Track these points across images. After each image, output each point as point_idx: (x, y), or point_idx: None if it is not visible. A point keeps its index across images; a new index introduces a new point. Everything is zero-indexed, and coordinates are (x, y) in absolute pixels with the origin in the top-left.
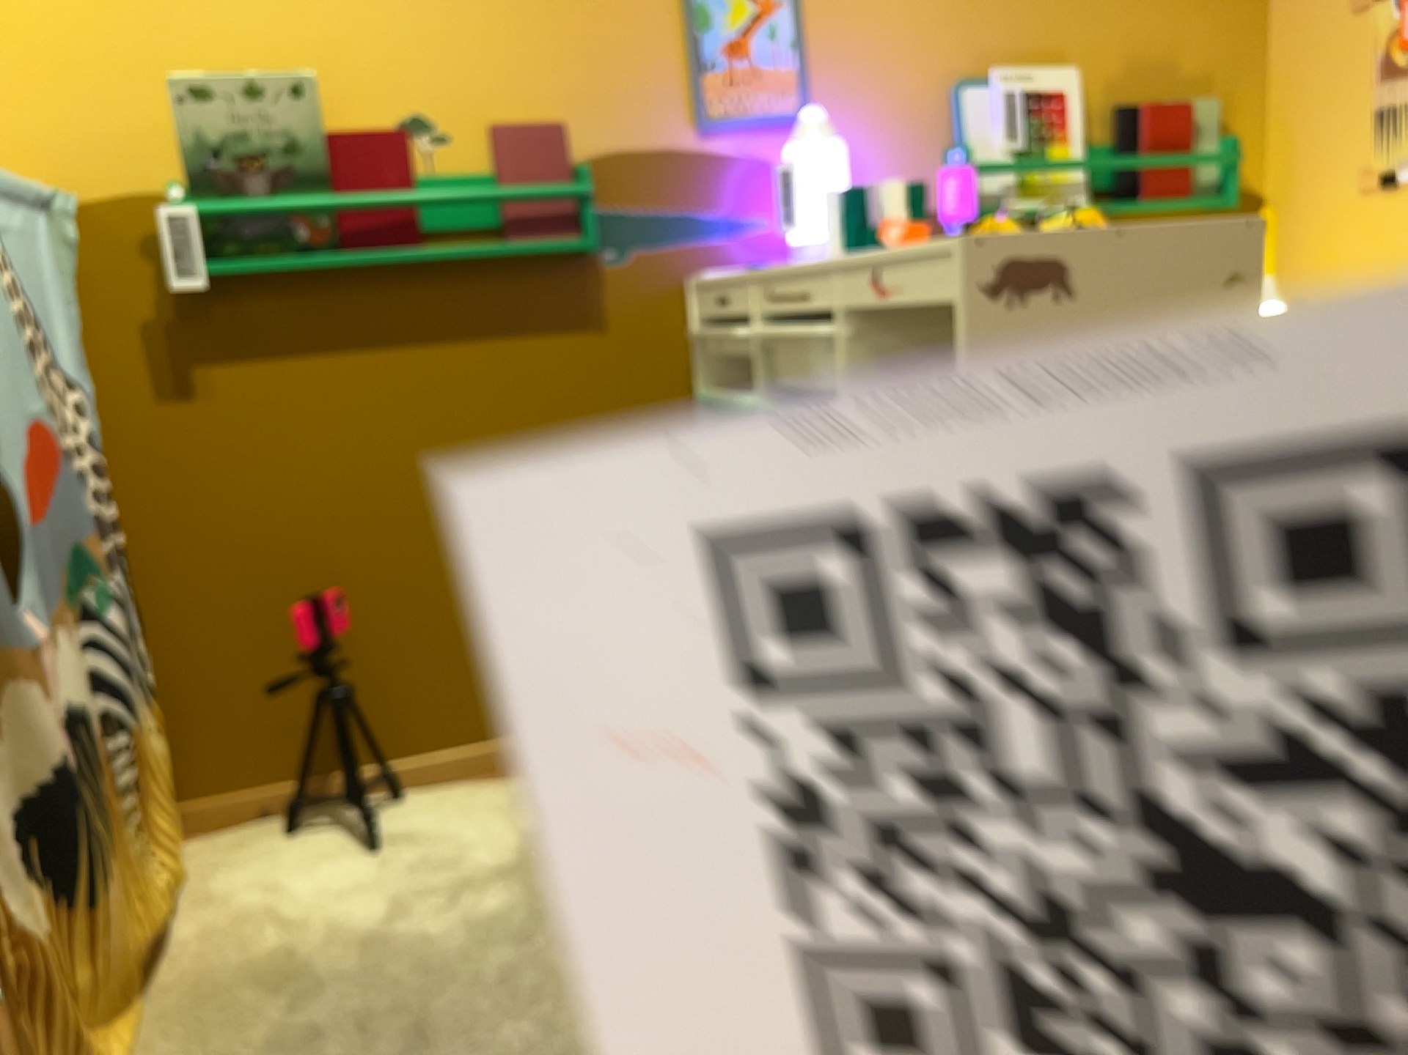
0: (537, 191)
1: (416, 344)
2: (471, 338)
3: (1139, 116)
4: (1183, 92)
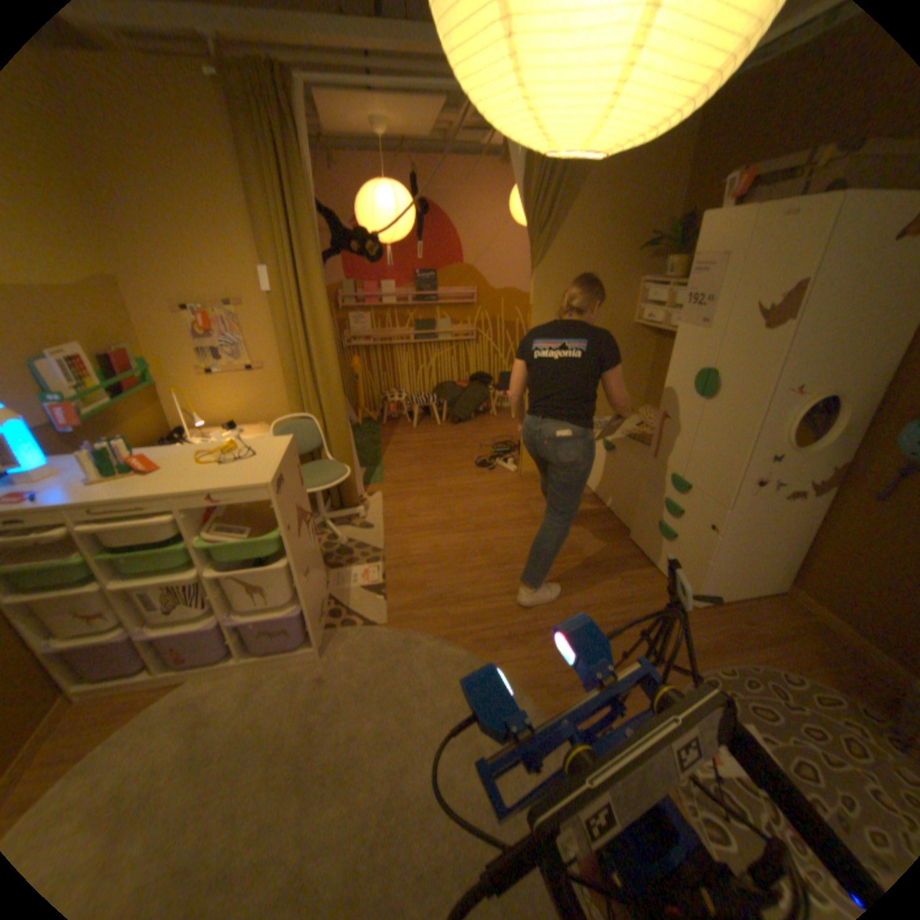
0: None
1: None
2: None
3: (109, 358)
4: (113, 342)
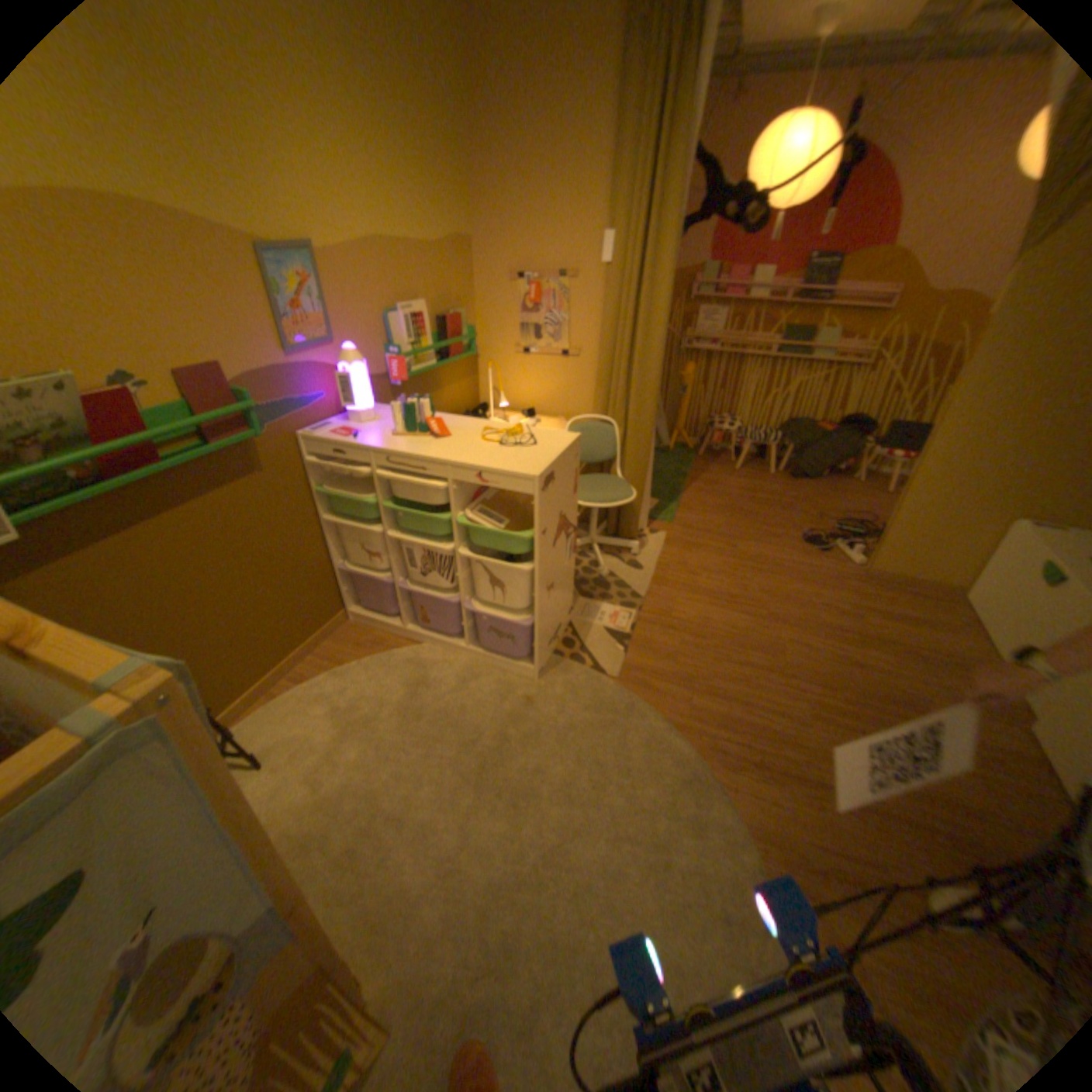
0: (217, 408)
1: (161, 513)
2: (194, 499)
3: (444, 322)
4: (452, 307)
